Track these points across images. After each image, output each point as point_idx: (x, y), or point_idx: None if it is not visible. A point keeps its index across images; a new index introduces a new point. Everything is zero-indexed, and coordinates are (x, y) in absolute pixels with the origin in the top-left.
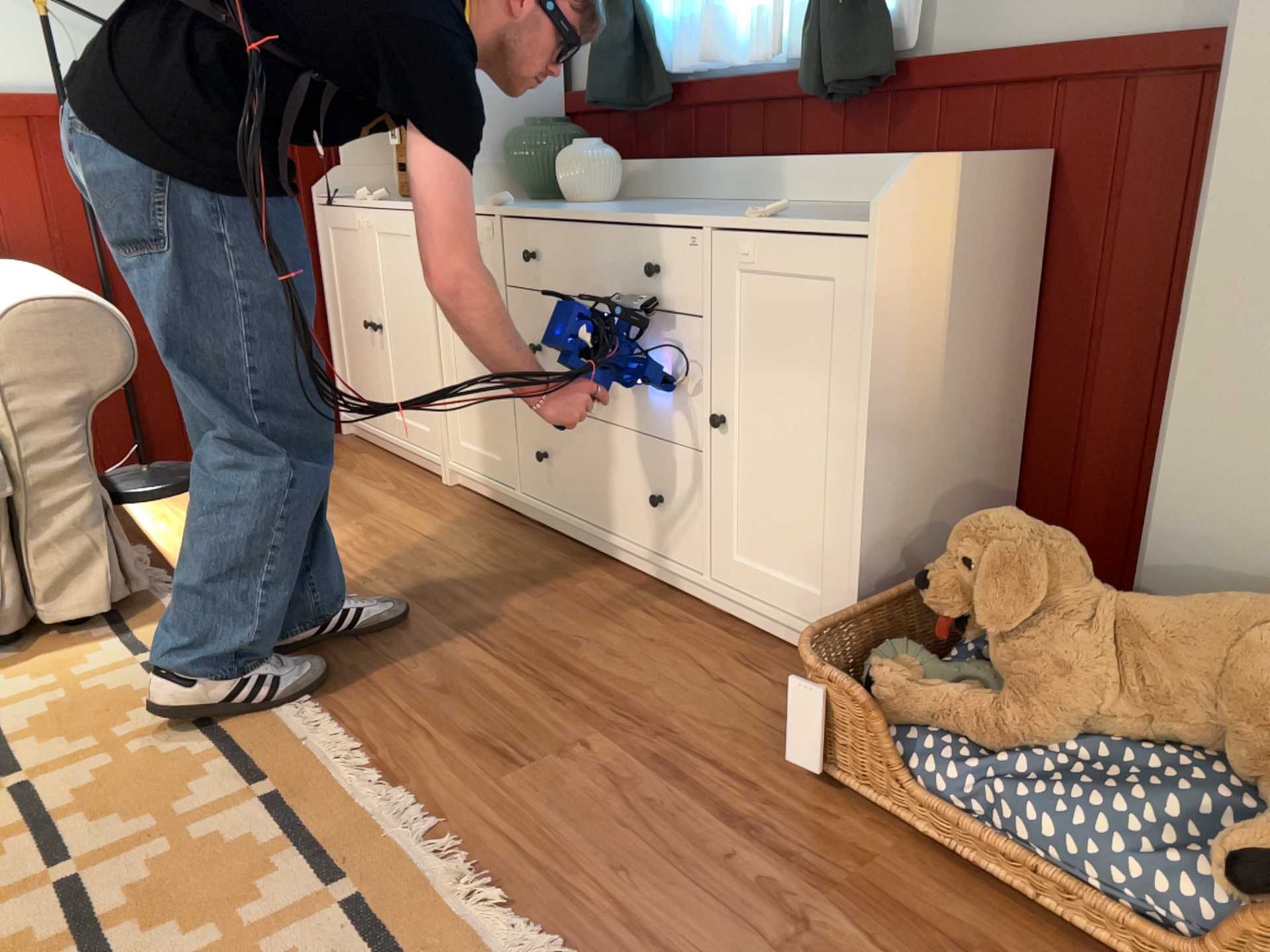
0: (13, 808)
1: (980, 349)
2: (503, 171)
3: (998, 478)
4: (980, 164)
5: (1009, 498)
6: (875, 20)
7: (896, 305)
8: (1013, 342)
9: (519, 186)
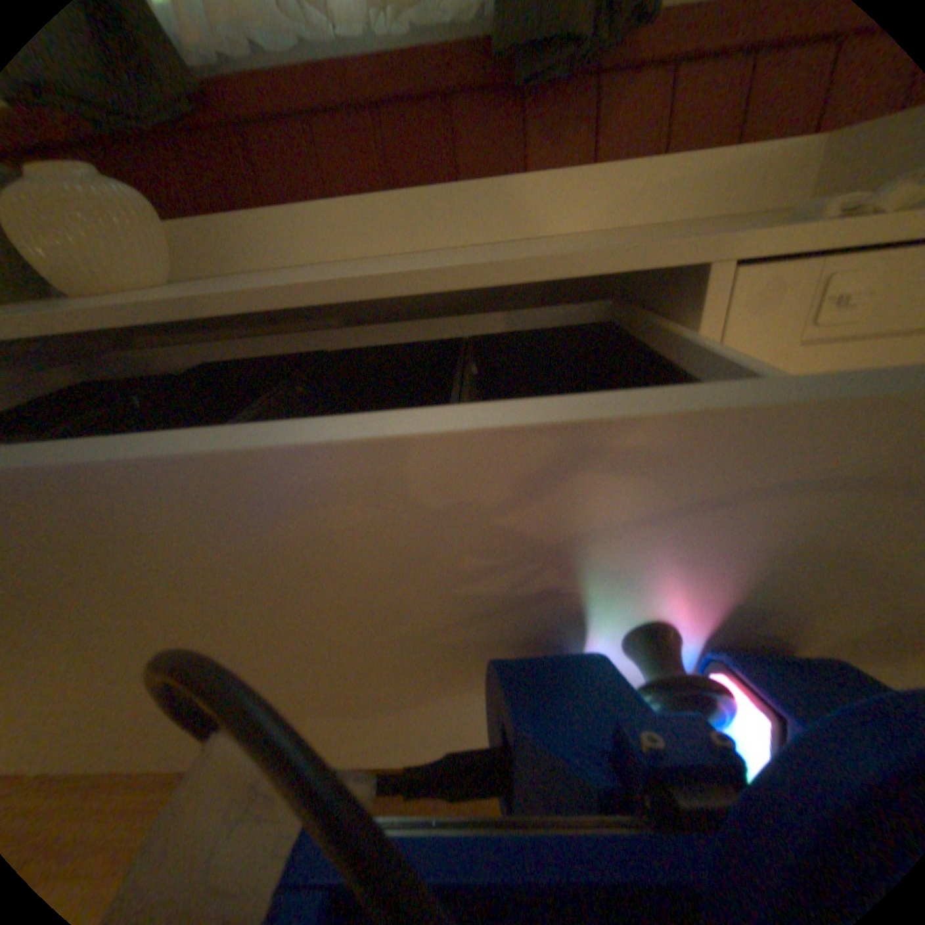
0: None
1: None
2: None
3: None
4: None
5: None
6: None
7: None
8: None
9: None
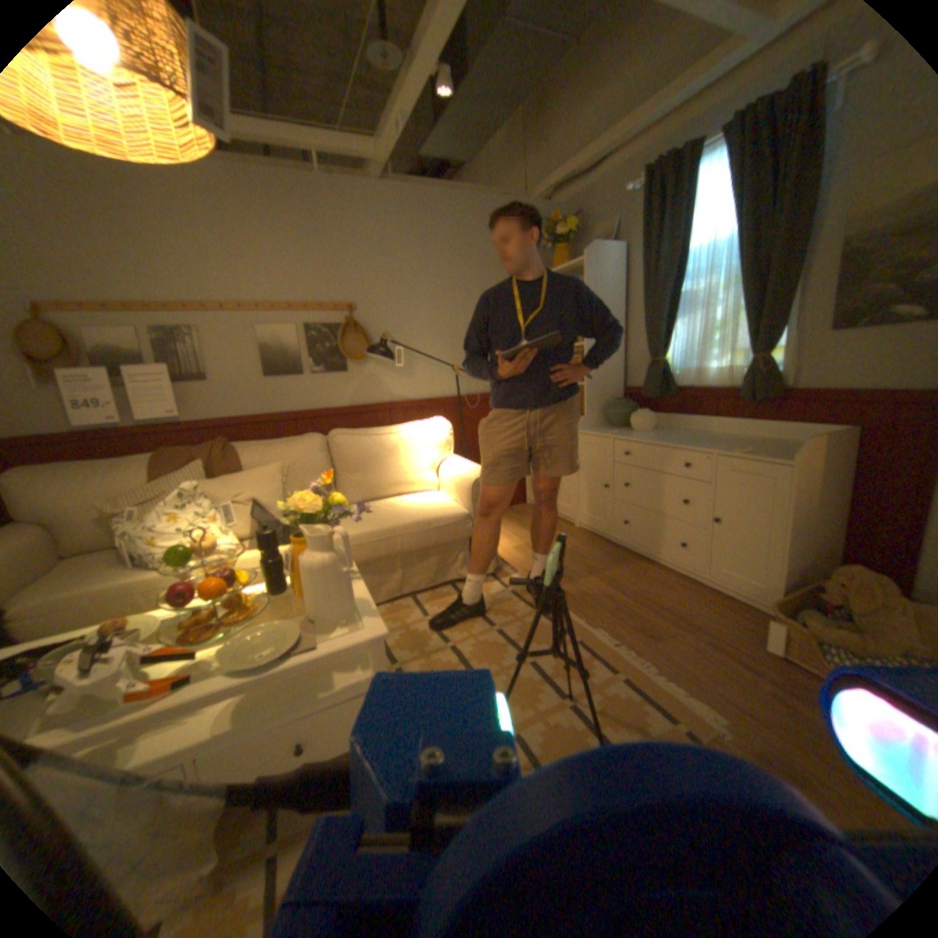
0: (500, 637)
1: (833, 500)
2: (603, 415)
3: (838, 546)
4: (835, 435)
5: (841, 554)
6: (778, 375)
7: (804, 488)
8: (845, 496)
9: (608, 420)
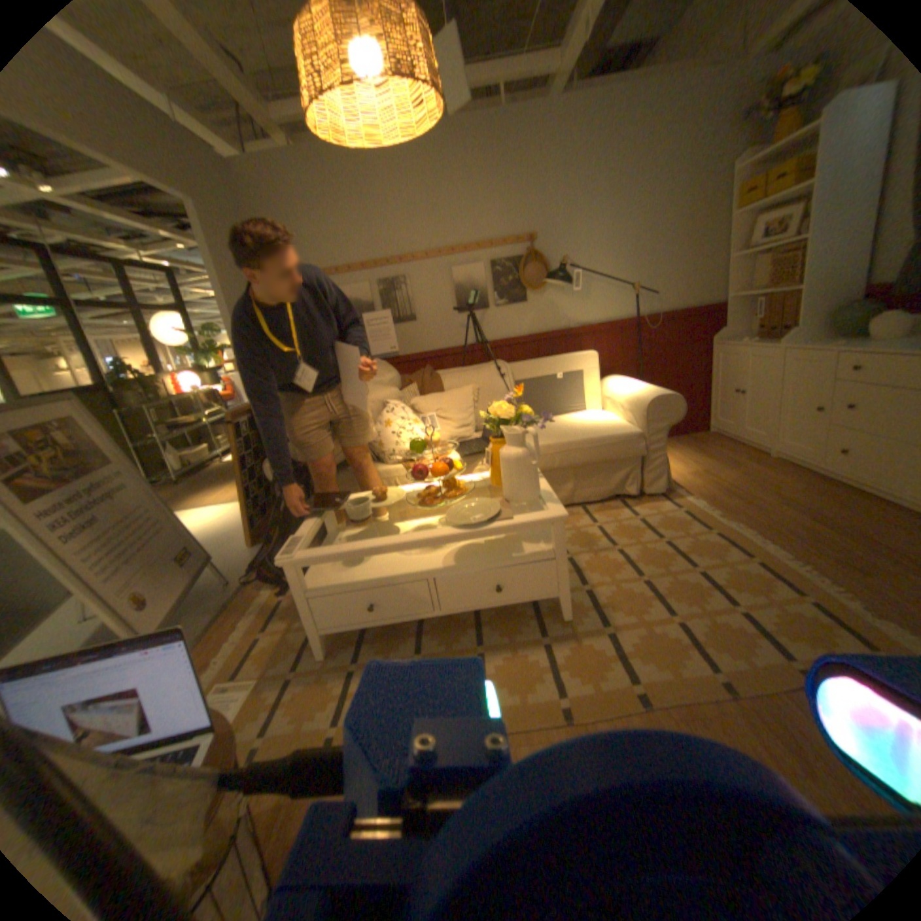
0: (668, 548)
1: None
2: (826, 324)
3: None
4: None
5: None
6: None
7: None
8: None
9: (833, 330)
